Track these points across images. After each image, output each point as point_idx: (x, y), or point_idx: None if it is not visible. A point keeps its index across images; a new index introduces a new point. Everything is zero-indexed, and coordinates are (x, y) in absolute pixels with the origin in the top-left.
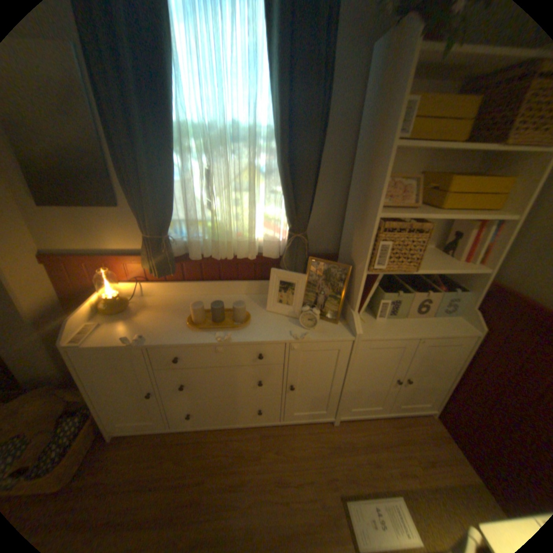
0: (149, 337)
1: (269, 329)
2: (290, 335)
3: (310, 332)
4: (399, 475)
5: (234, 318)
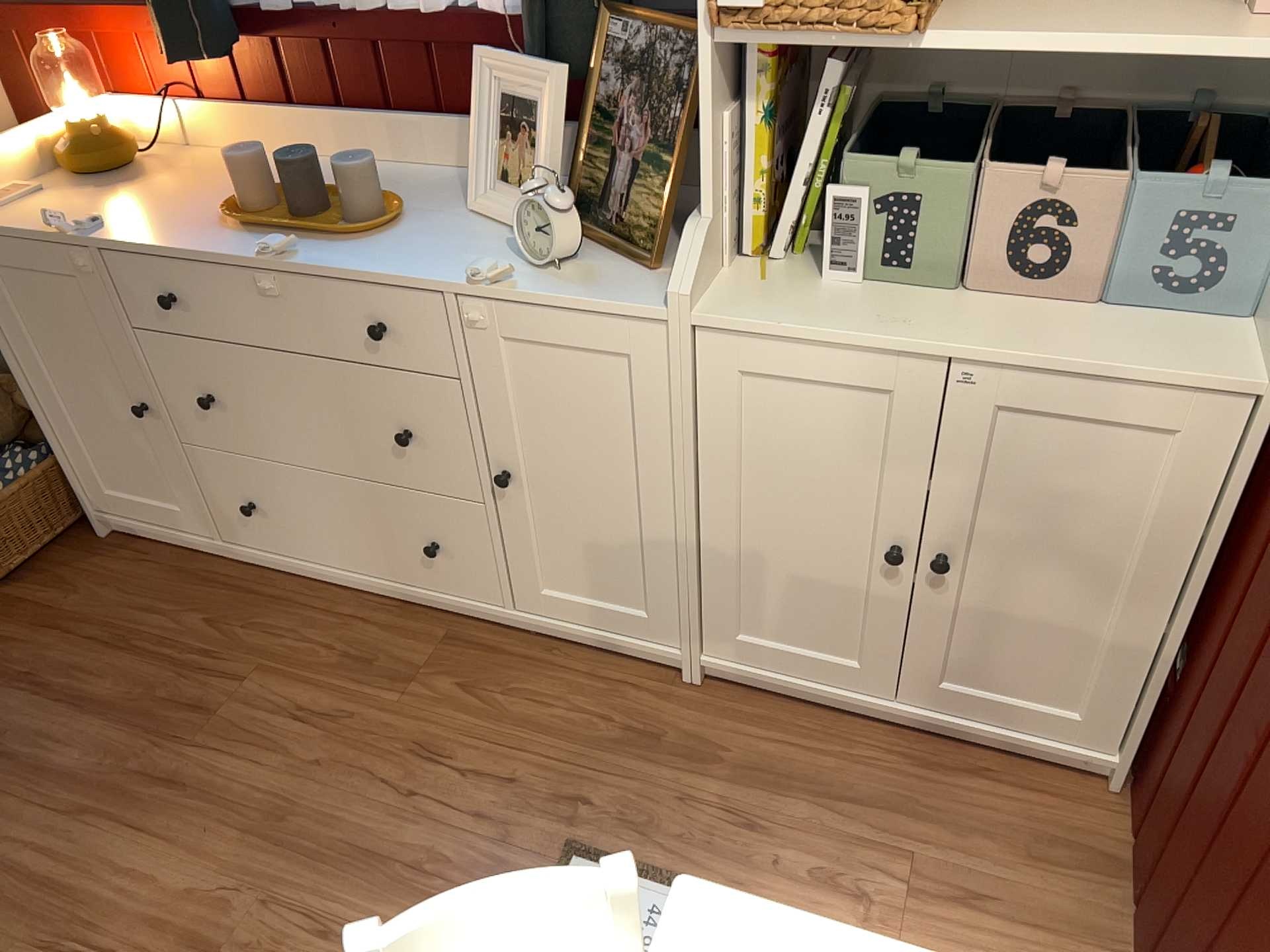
0: (119, 225)
1: (426, 251)
2: (469, 269)
3: (536, 270)
4: (812, 869)
5: (345, 207)
